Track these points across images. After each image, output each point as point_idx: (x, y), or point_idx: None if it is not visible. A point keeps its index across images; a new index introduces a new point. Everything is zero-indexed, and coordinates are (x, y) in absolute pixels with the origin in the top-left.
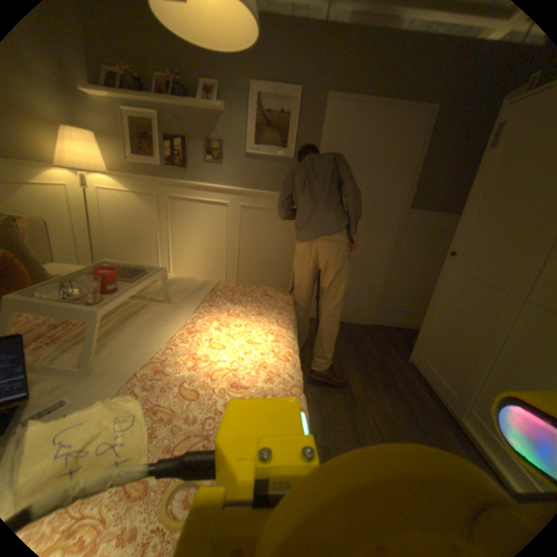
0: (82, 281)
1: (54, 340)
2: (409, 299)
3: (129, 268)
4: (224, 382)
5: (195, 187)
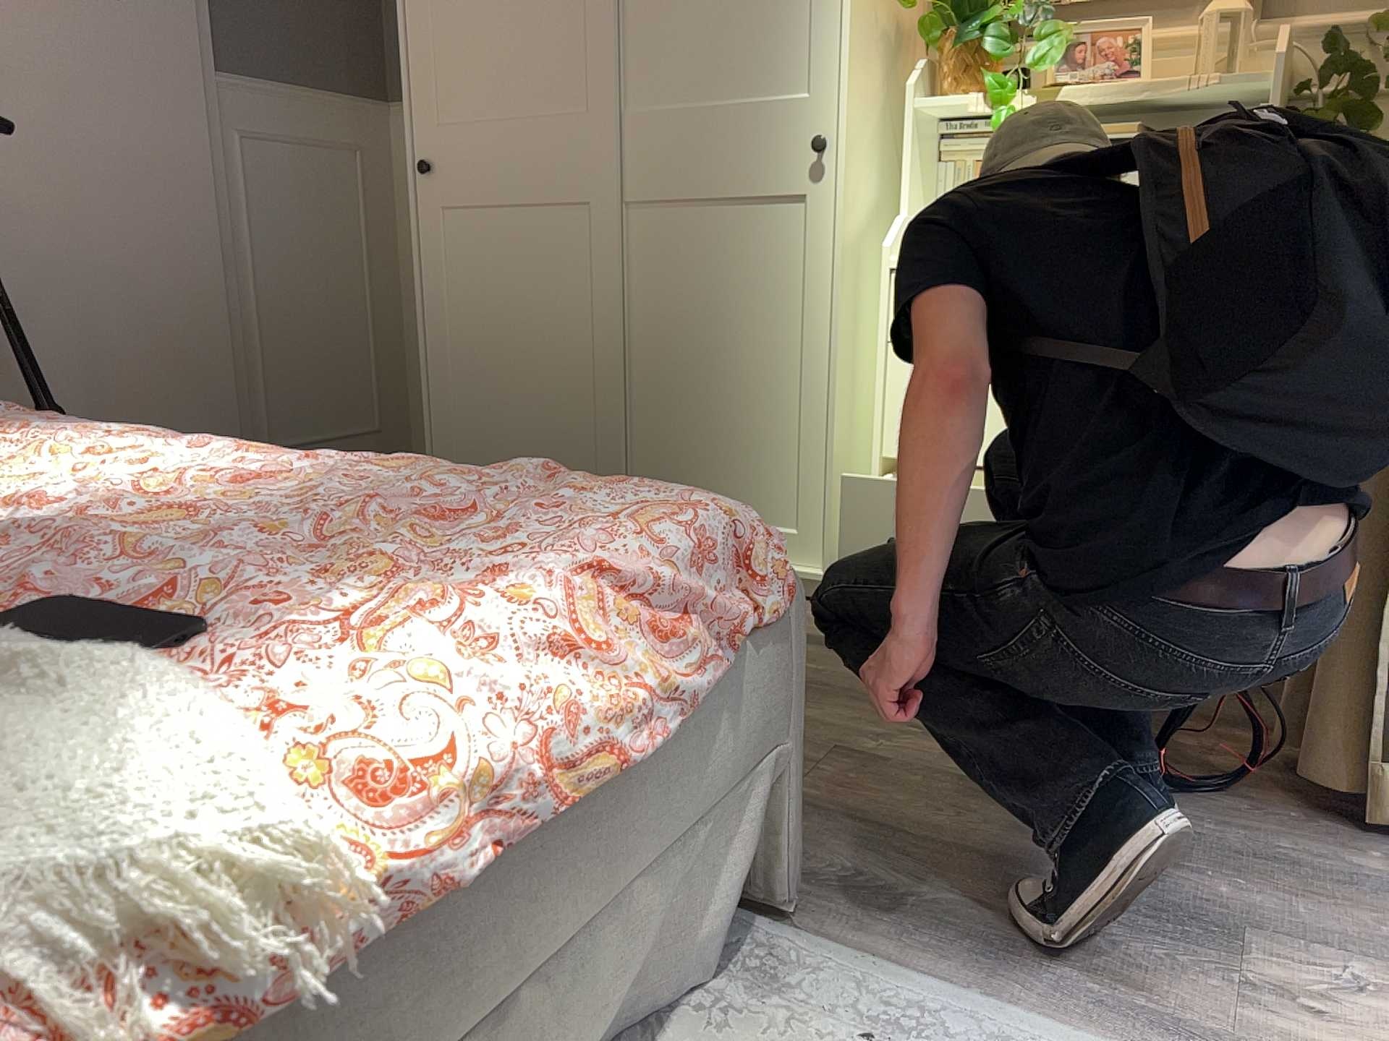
0: None
1: None
2: (326, 395)
3: None
4: (194, 496)
5: None
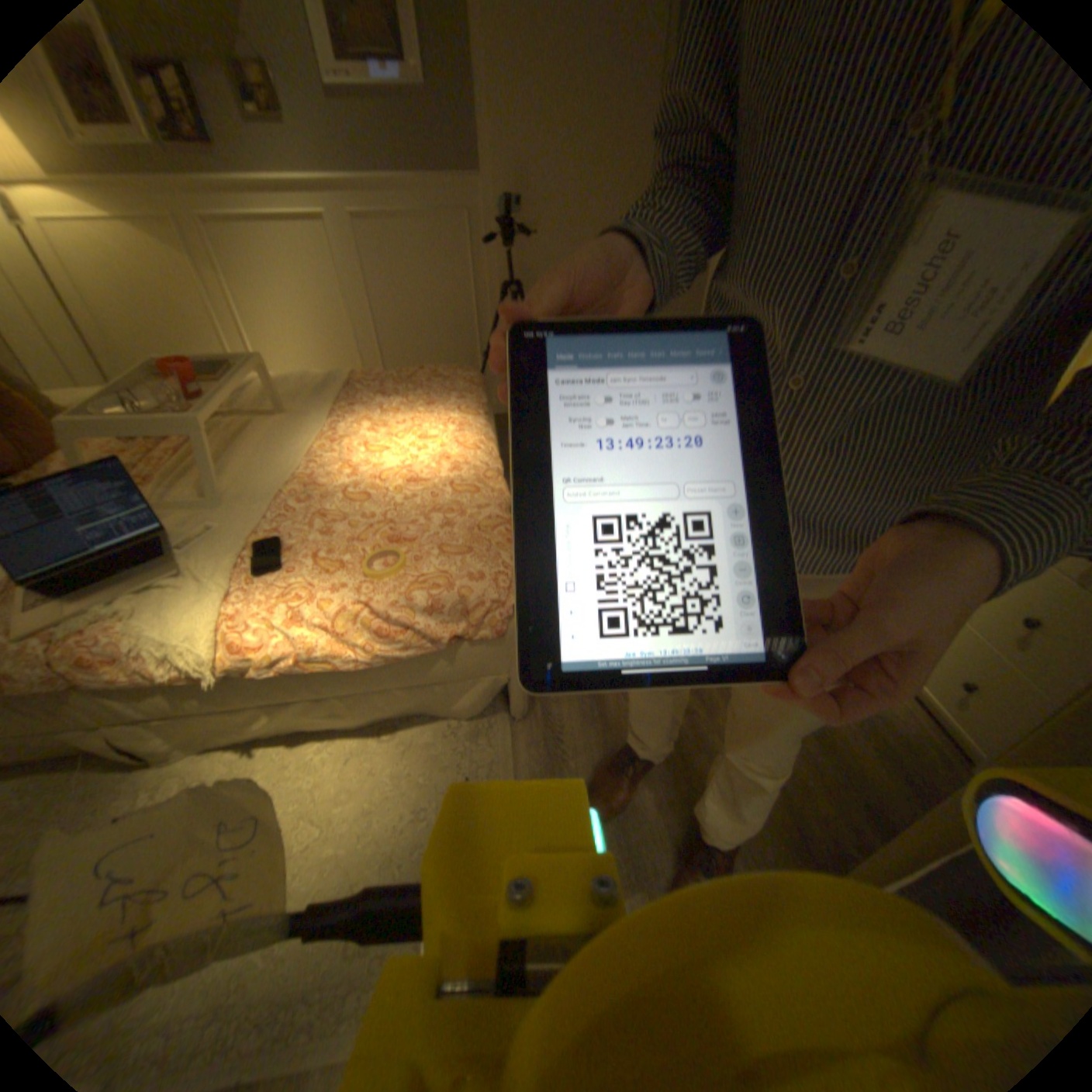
0: (142, 390)
1: (147, 479)
2: None
3: (201, 362)
4: (400, 479)
5: (247, 188)
